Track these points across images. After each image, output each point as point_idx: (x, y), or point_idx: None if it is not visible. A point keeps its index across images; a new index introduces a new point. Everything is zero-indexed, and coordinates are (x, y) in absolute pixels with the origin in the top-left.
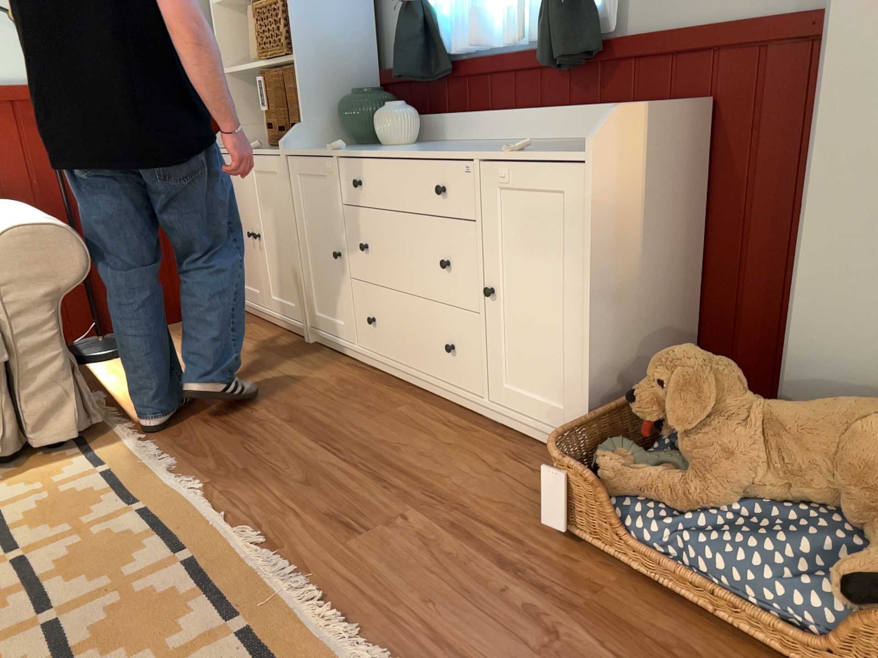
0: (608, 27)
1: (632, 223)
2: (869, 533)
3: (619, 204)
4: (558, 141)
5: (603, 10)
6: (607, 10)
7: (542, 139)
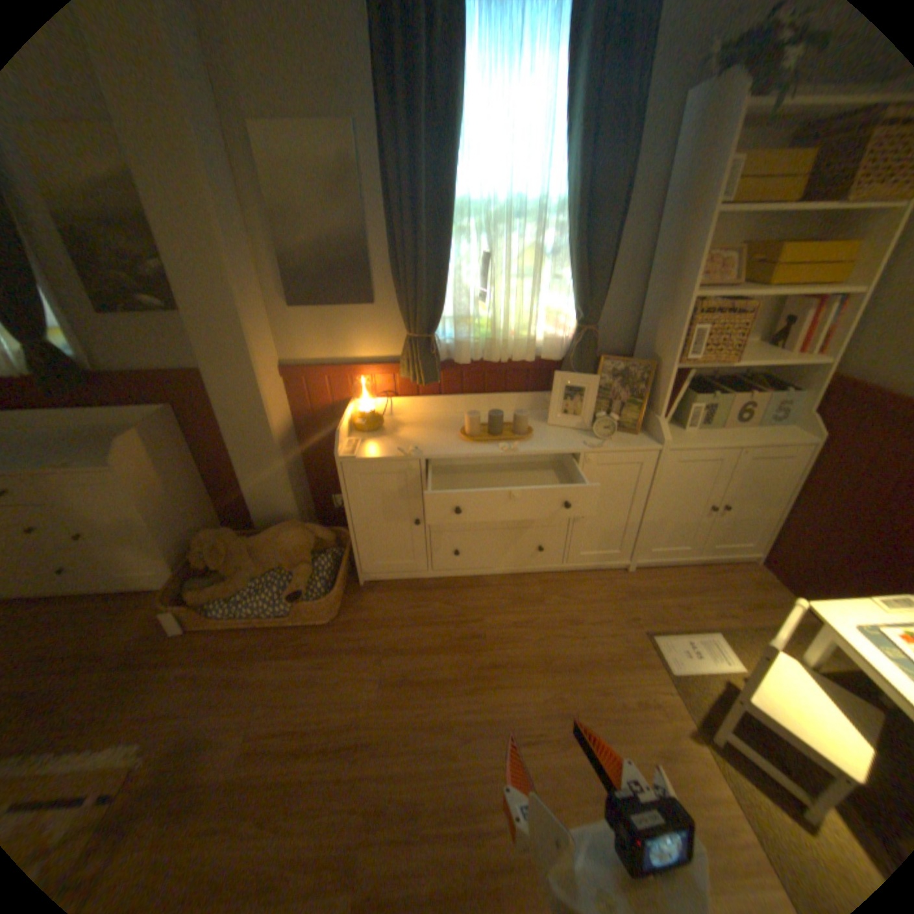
0: (88, 368)
1: (154, 482)
2: (293, 573)
3: (143, 479)
4: (83, 431)
5: (79, 358)
6: (83, 359)
7: (68, 428)
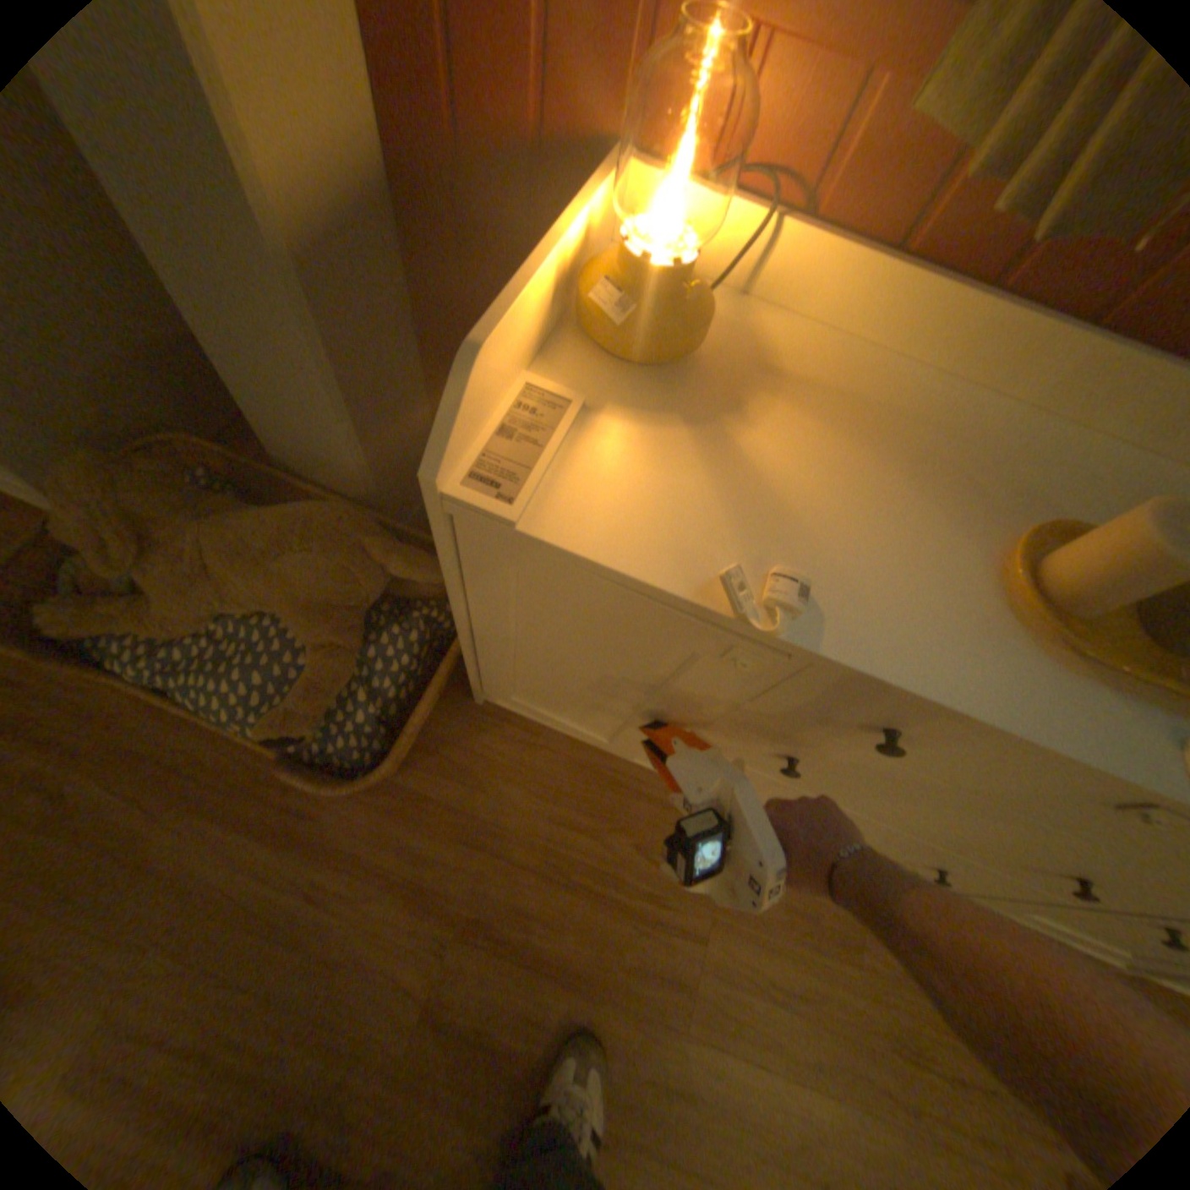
0: None
1: None
2: (312, 653)
3: None
4: None
5: None
6: None
7: None
